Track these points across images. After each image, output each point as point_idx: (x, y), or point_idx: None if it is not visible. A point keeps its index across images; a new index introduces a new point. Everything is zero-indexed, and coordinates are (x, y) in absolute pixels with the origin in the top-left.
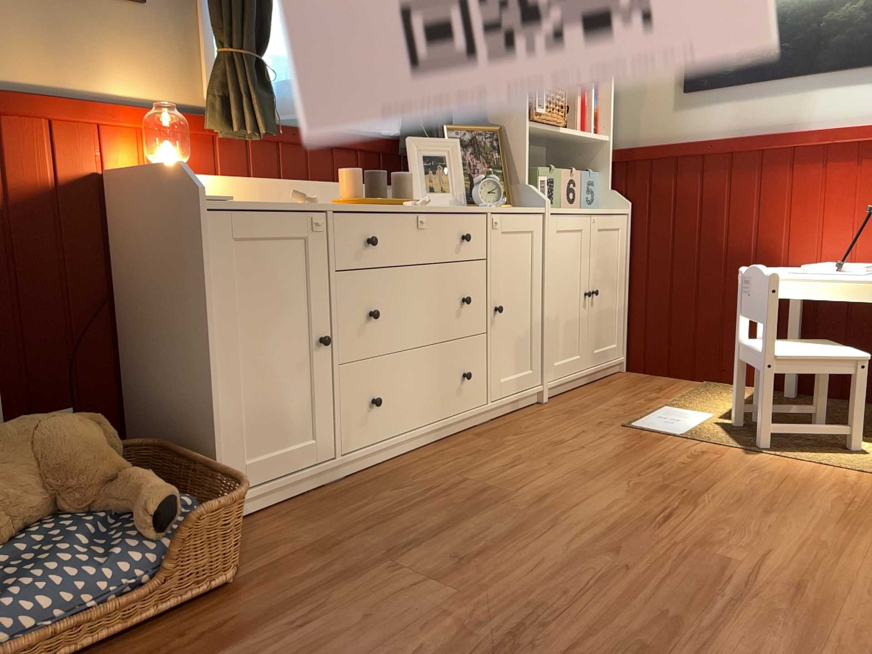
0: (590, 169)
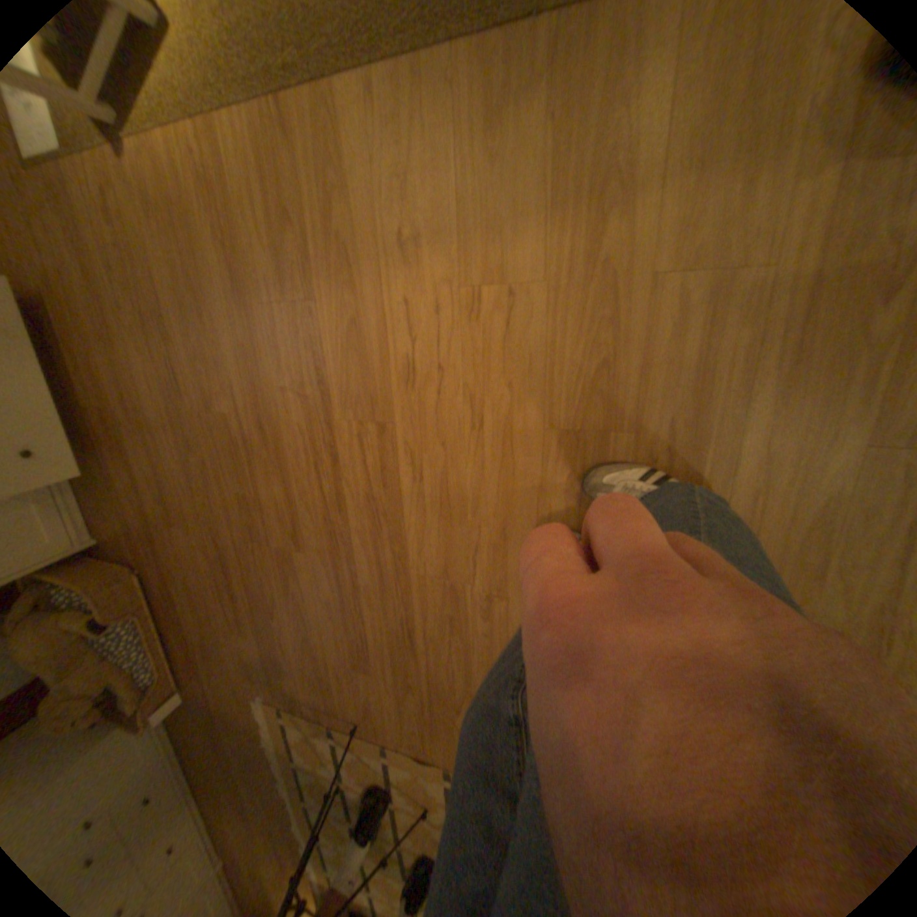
0: None
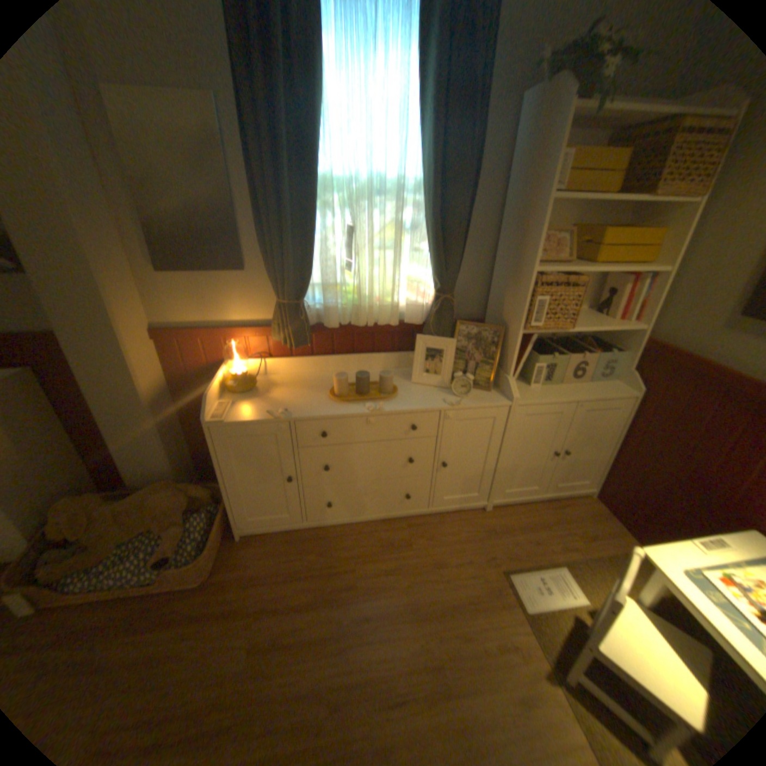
0: (623, 344)
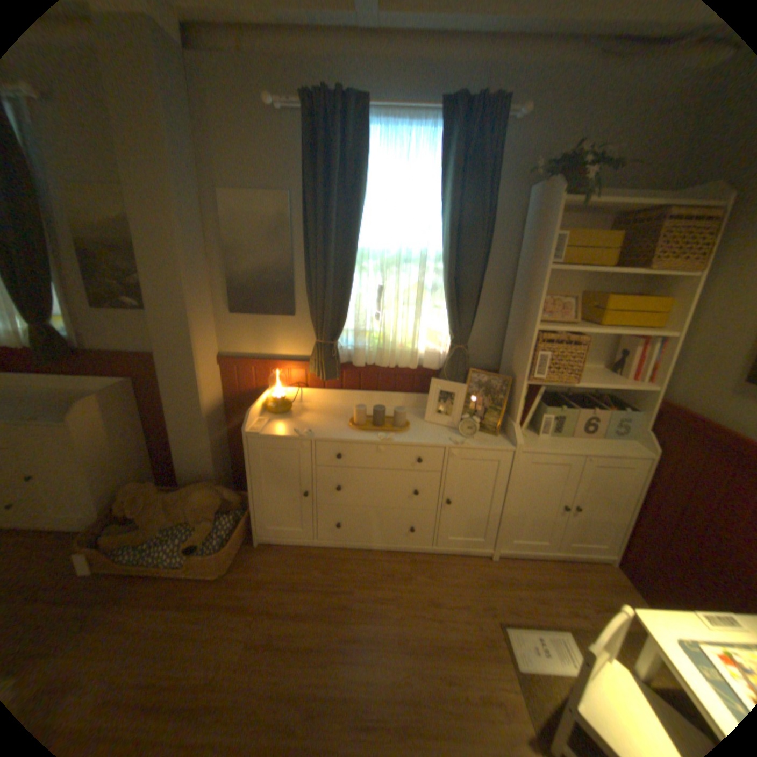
0: (640, 405)
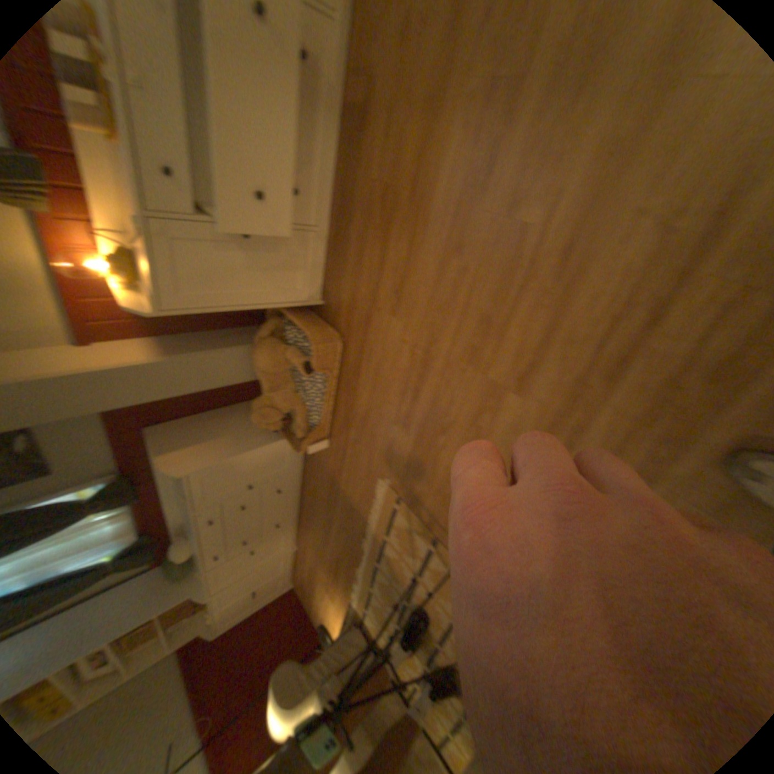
0: None
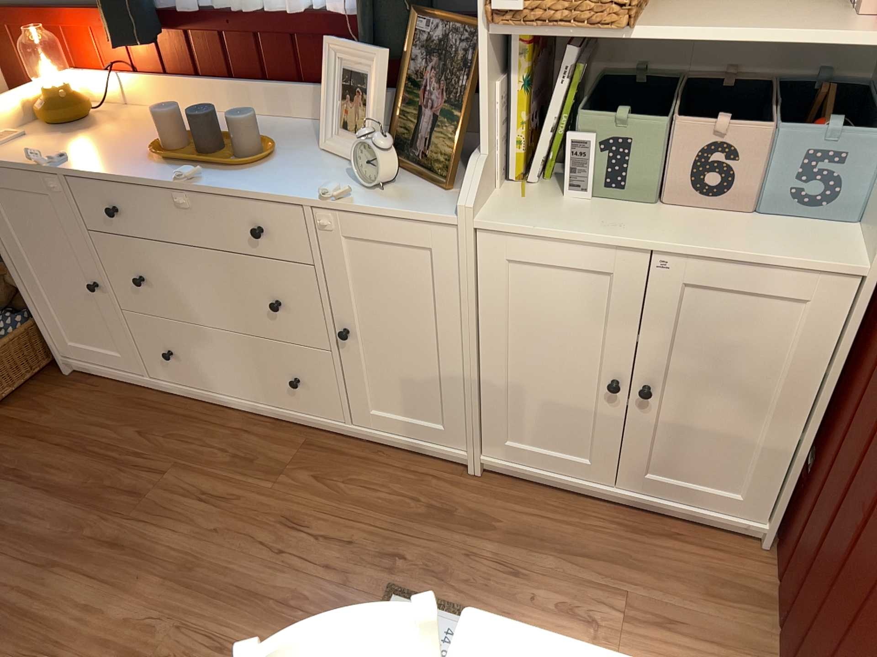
0: None
